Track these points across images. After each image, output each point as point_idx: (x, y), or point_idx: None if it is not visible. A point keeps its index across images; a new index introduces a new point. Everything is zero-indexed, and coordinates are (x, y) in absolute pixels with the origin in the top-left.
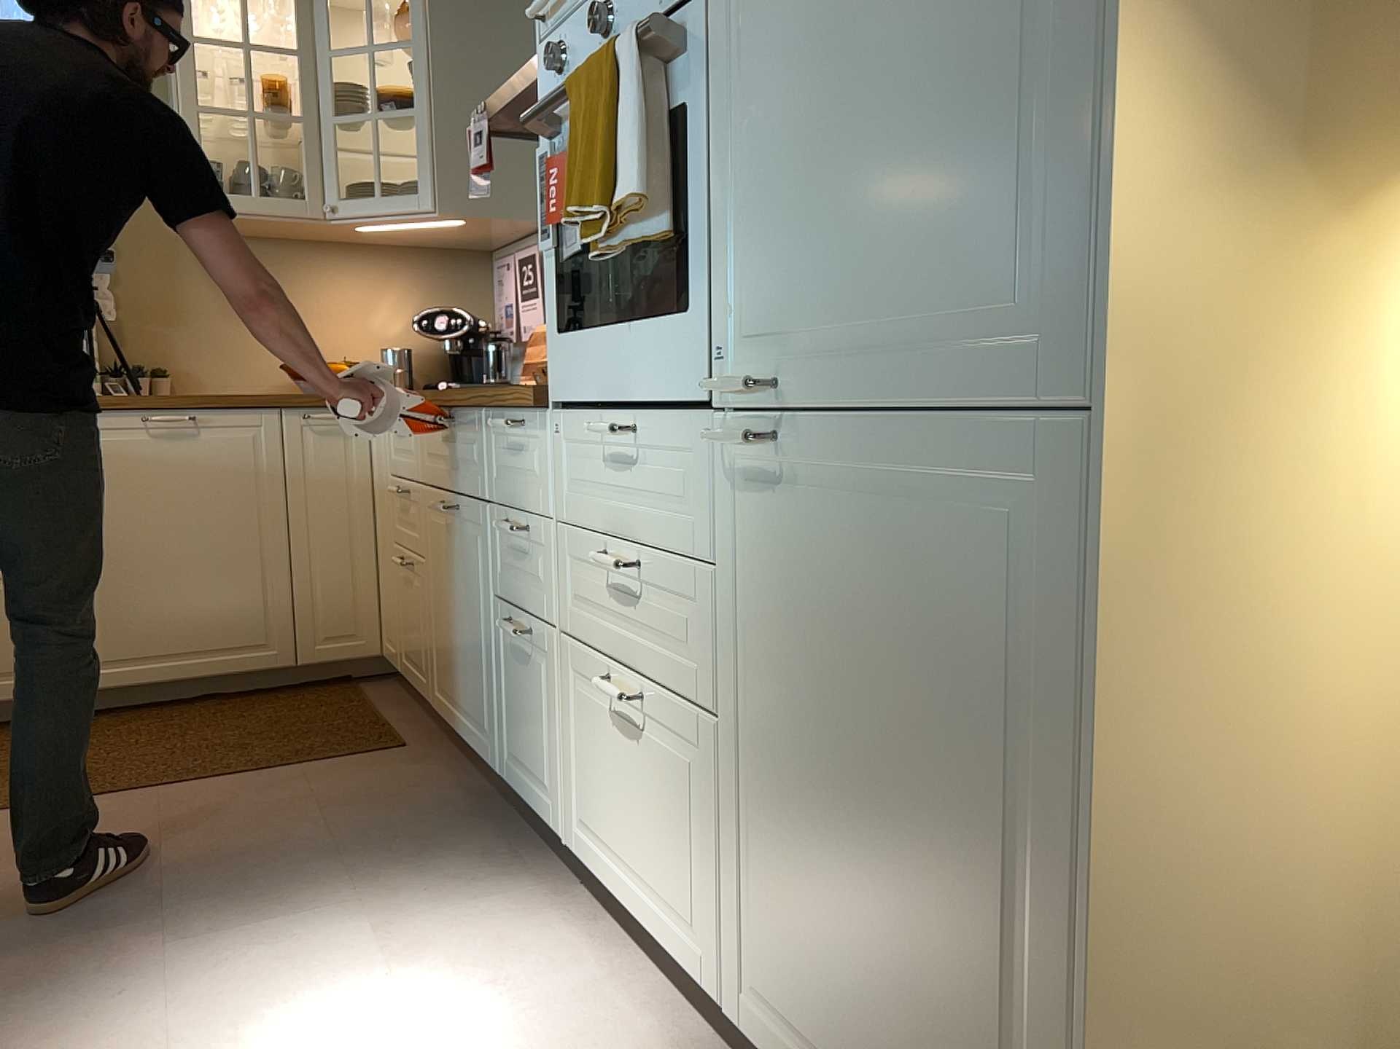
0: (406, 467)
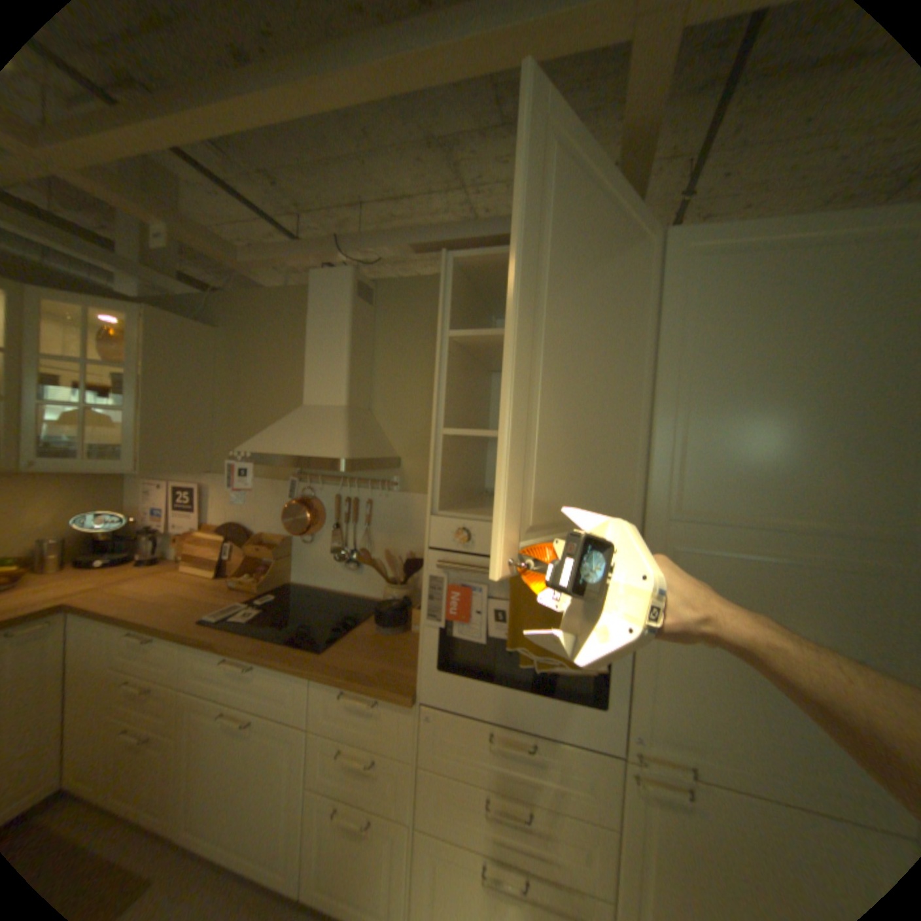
0: (145, 674)
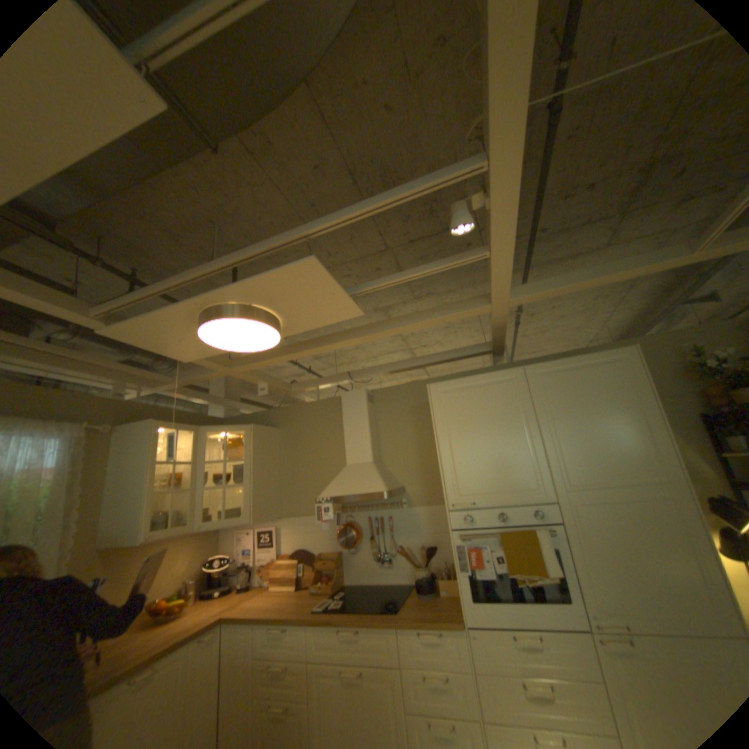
0: (281, 657)
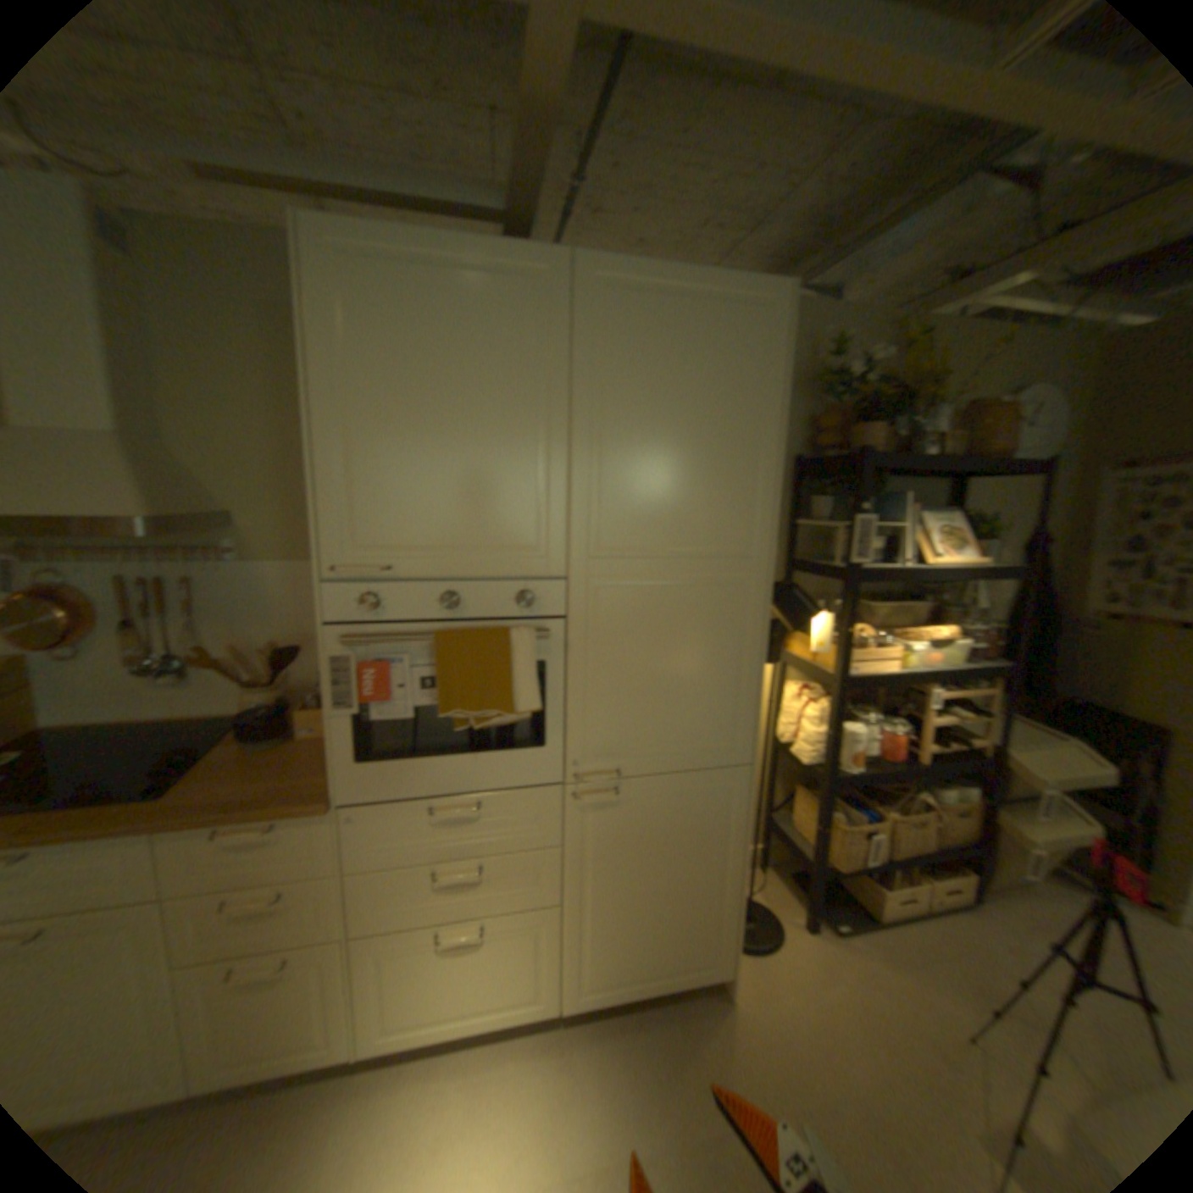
0: None
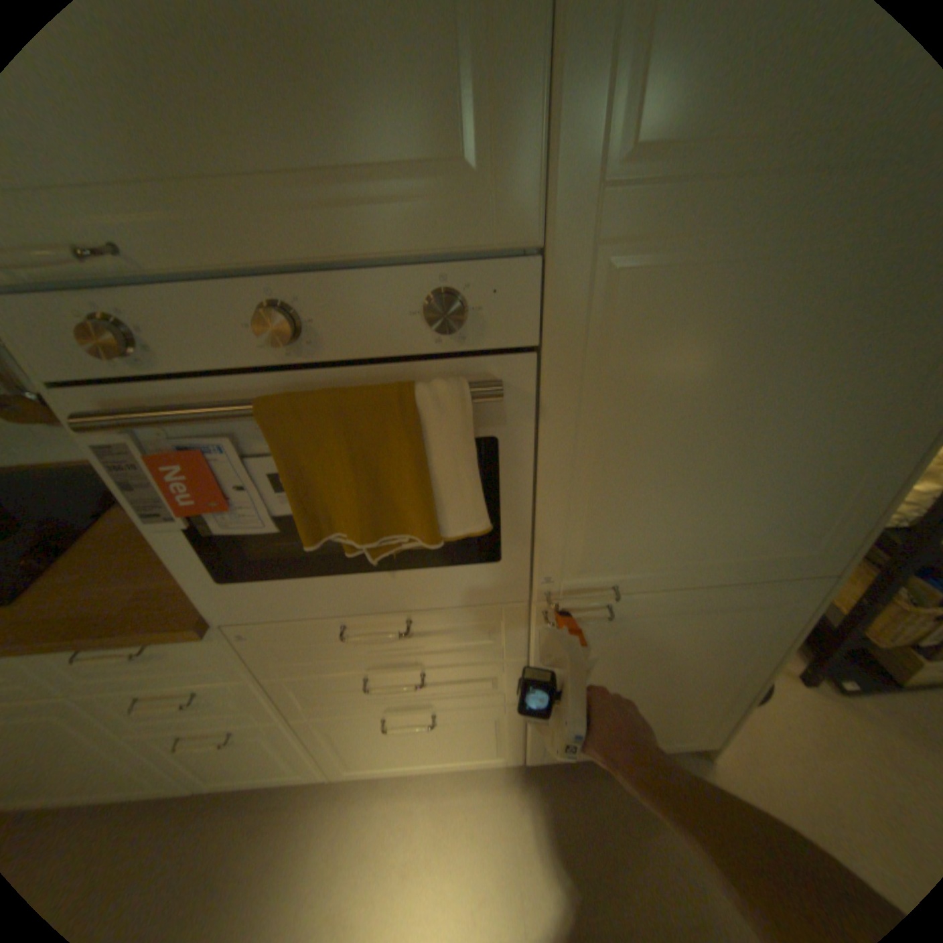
0: None
